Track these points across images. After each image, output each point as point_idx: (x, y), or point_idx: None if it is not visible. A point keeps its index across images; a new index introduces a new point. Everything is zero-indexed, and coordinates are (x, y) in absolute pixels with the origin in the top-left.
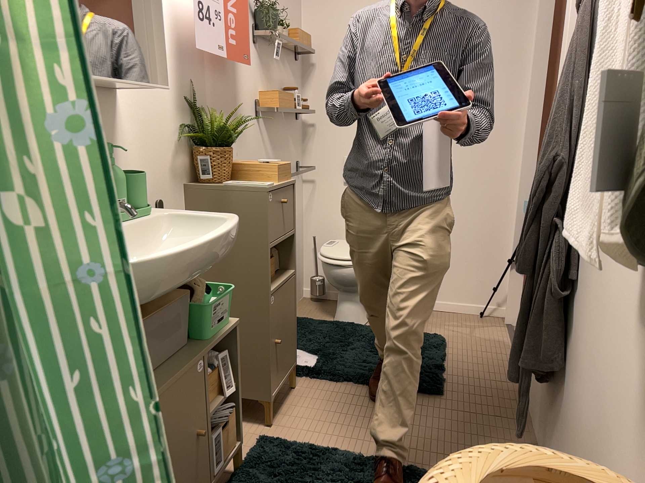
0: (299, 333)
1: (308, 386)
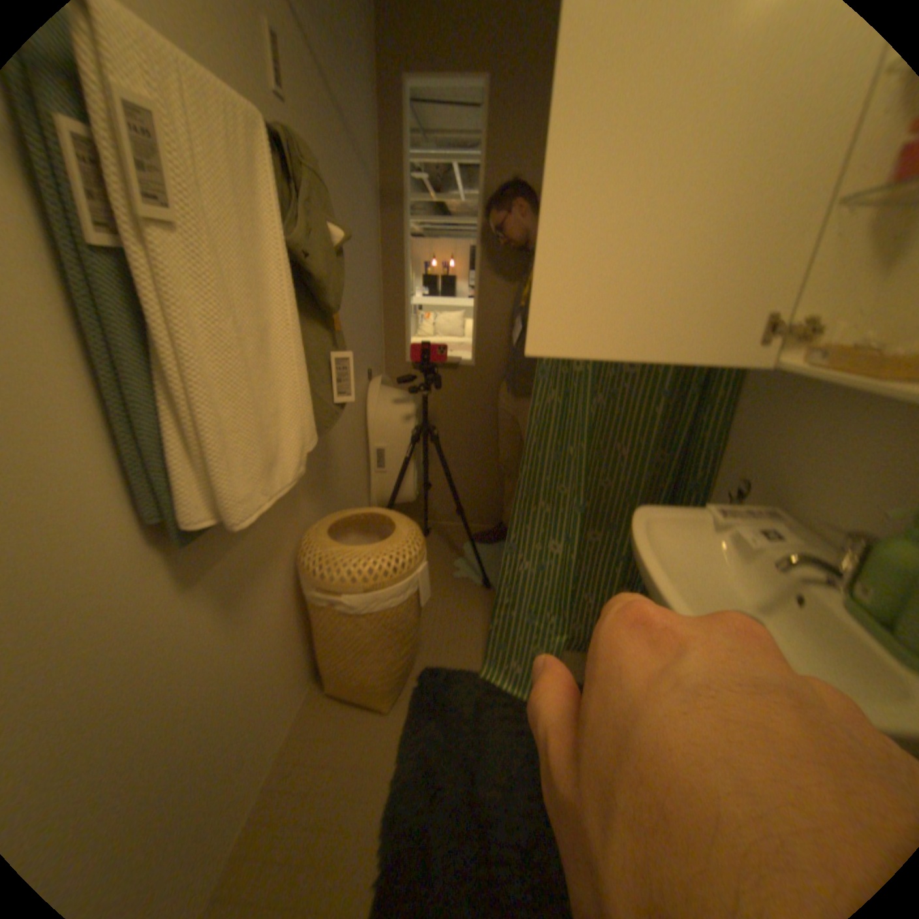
0: None
1: None
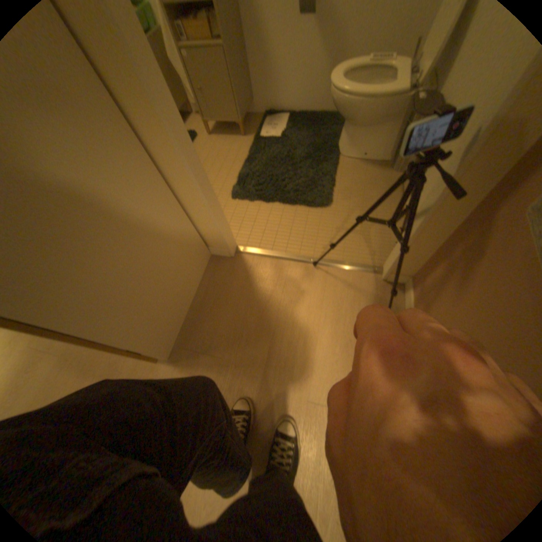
0: (310, 119)
1: (244, 139)
